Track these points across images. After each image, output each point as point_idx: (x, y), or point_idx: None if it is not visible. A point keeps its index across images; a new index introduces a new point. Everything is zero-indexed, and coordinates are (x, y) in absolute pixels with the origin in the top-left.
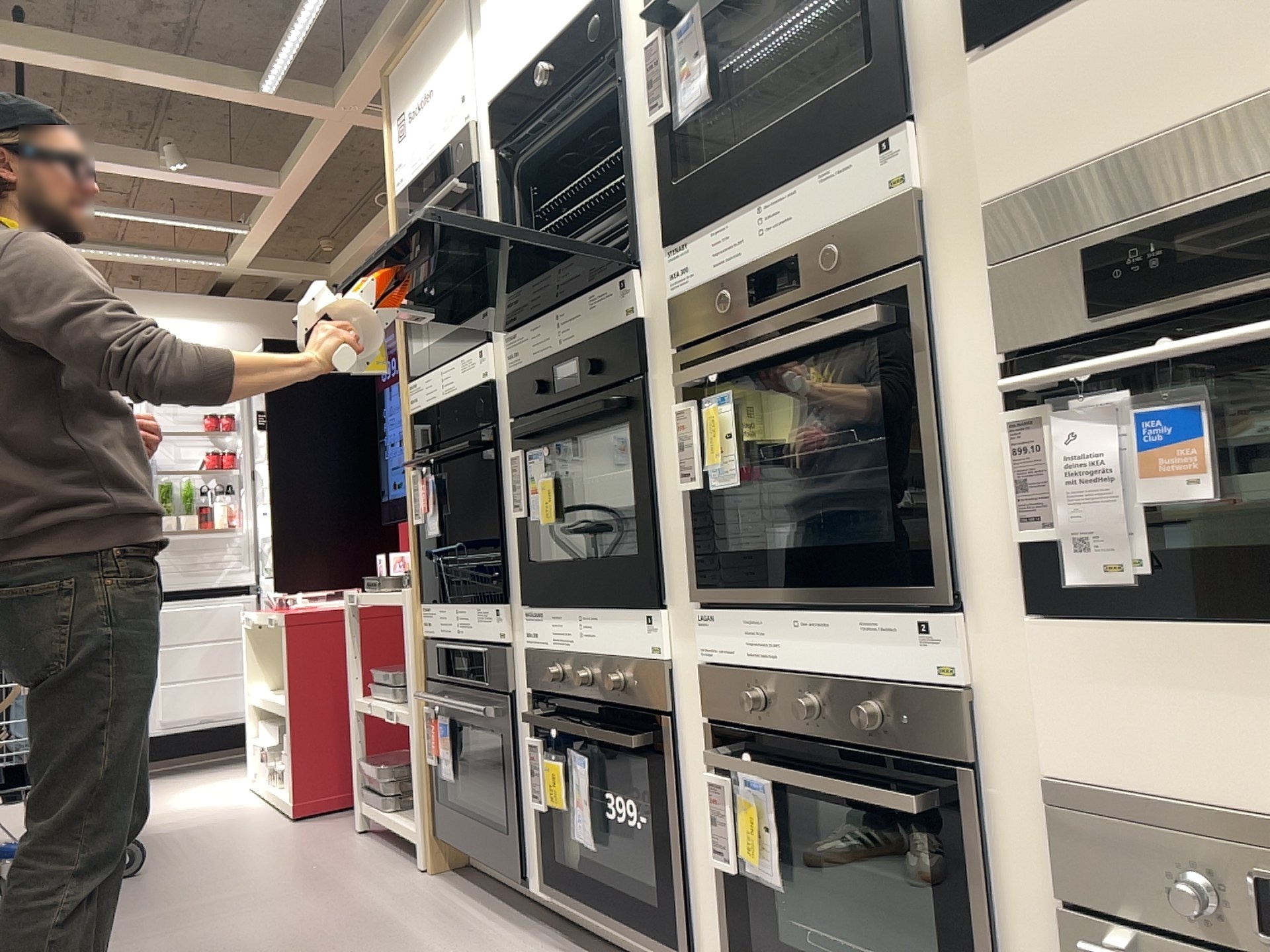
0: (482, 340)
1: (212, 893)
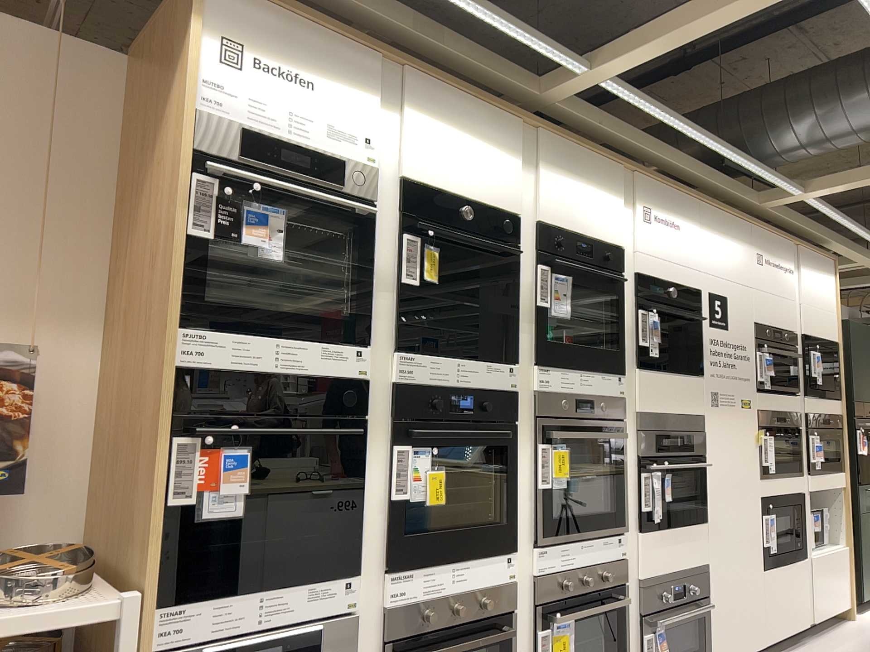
0: (364, 343)
1: None
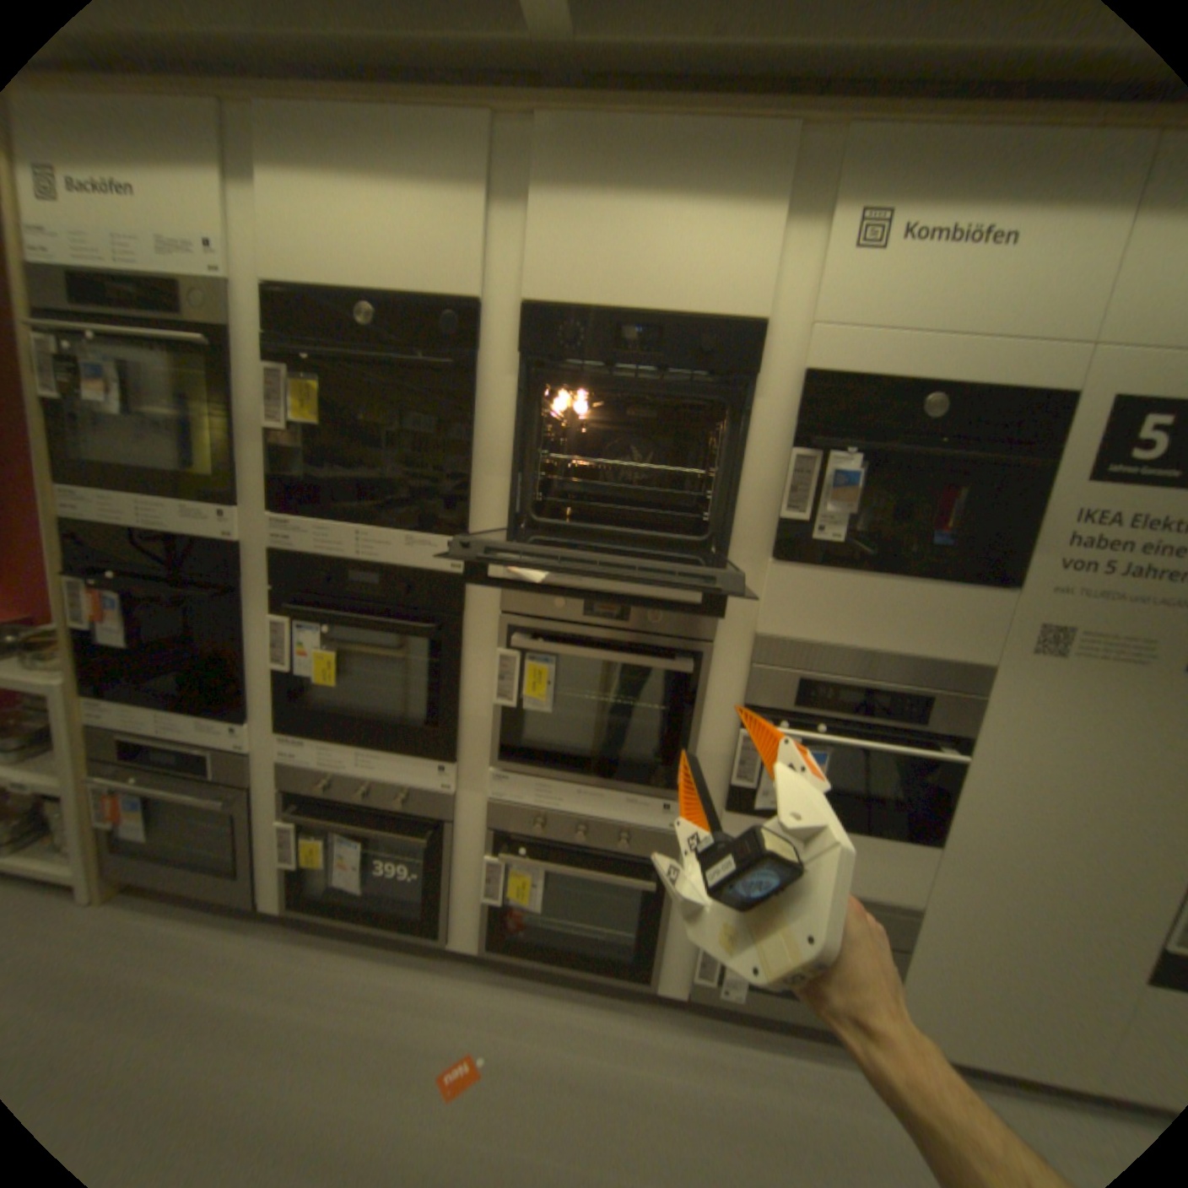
0: (225, 504)
1: None
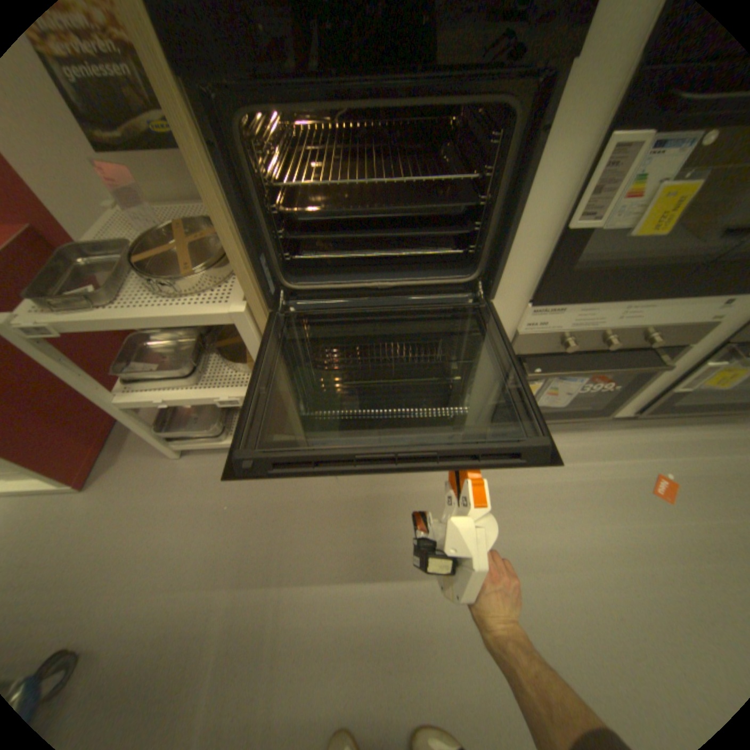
0: None
1: (205, 595)
